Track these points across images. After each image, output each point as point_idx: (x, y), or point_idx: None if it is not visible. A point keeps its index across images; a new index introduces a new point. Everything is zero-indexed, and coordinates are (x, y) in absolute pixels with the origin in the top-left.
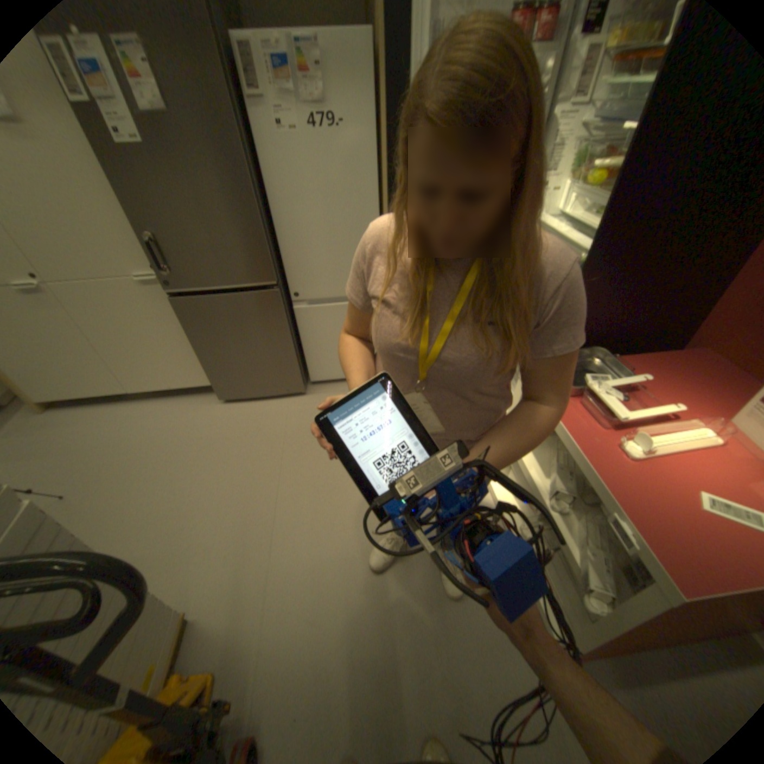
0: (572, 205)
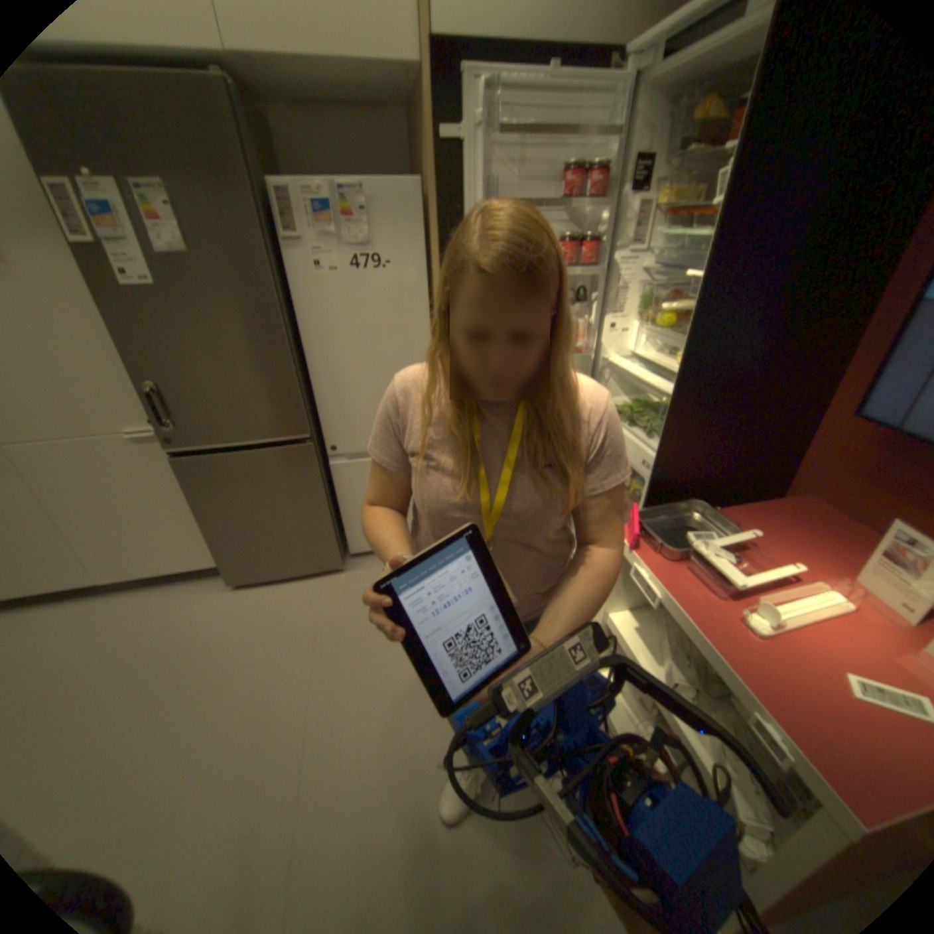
0: (643, 346)
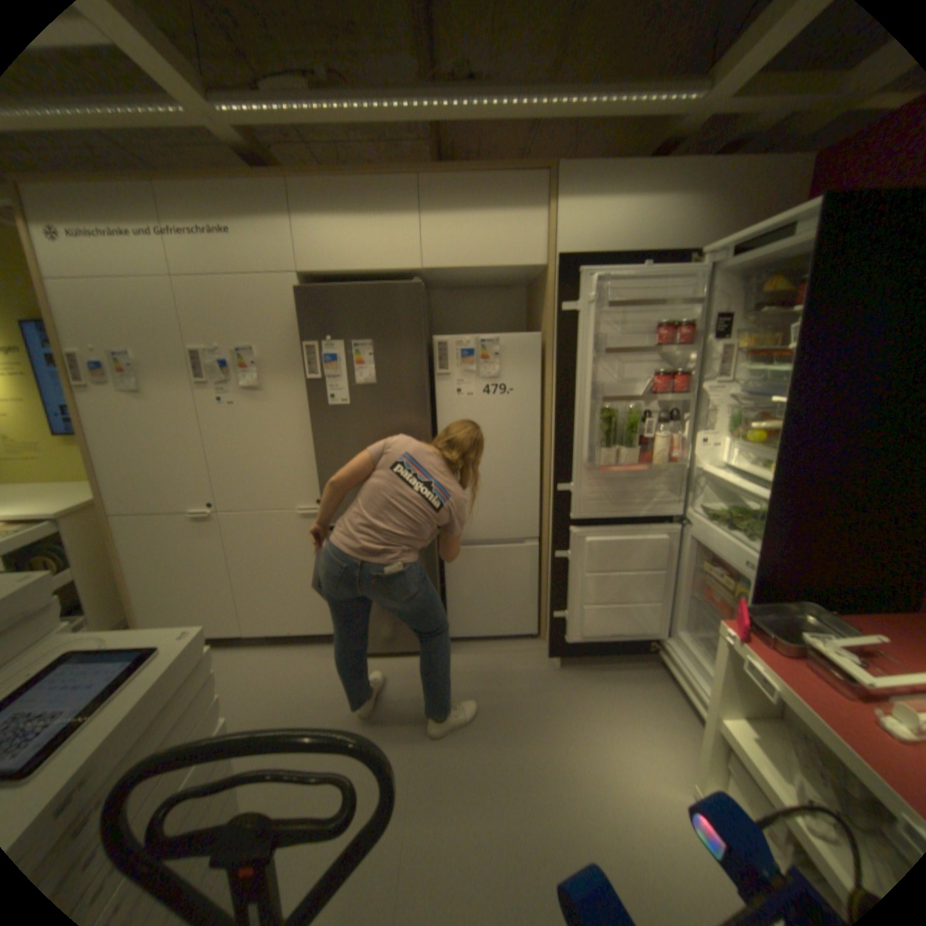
0: (736, 459)
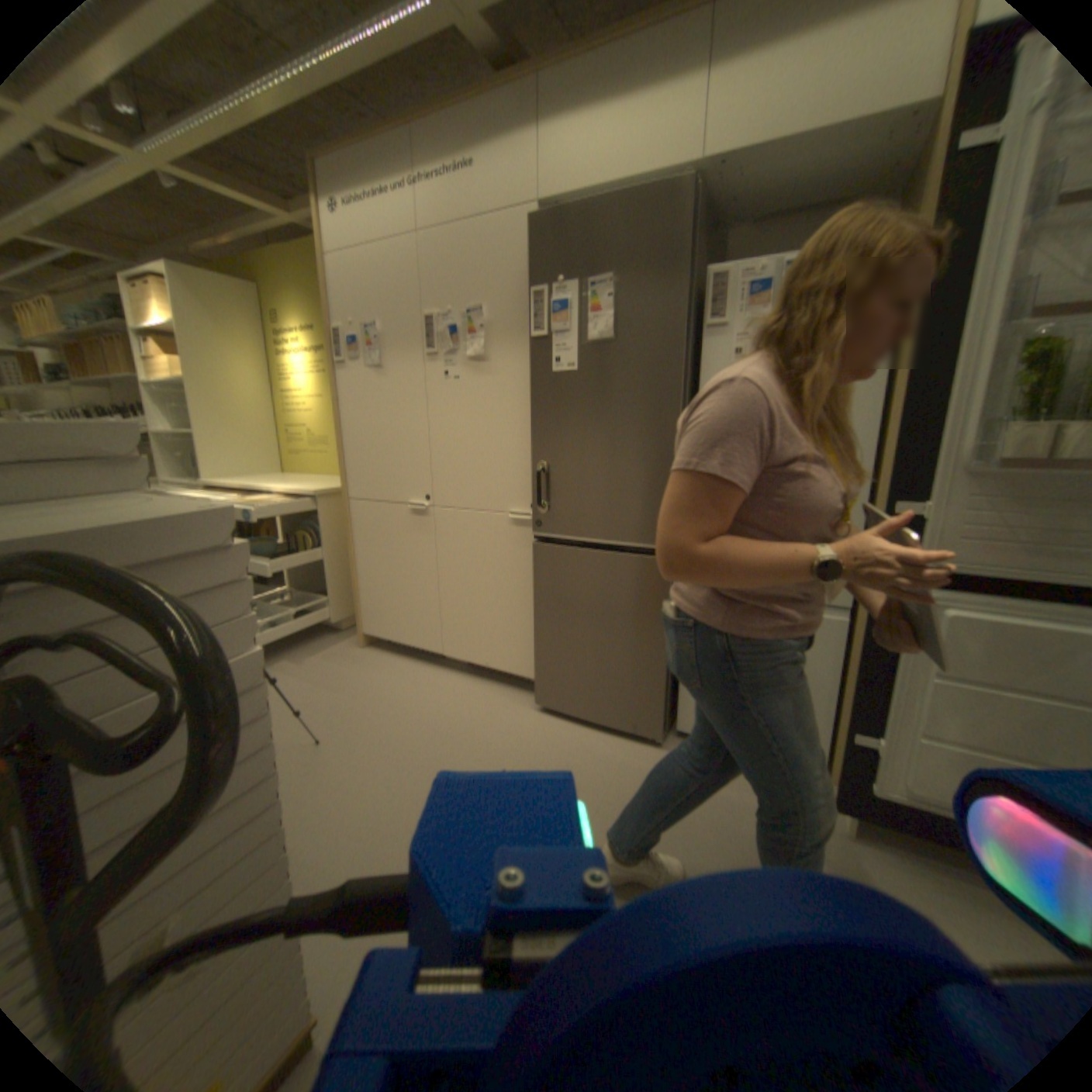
0: None
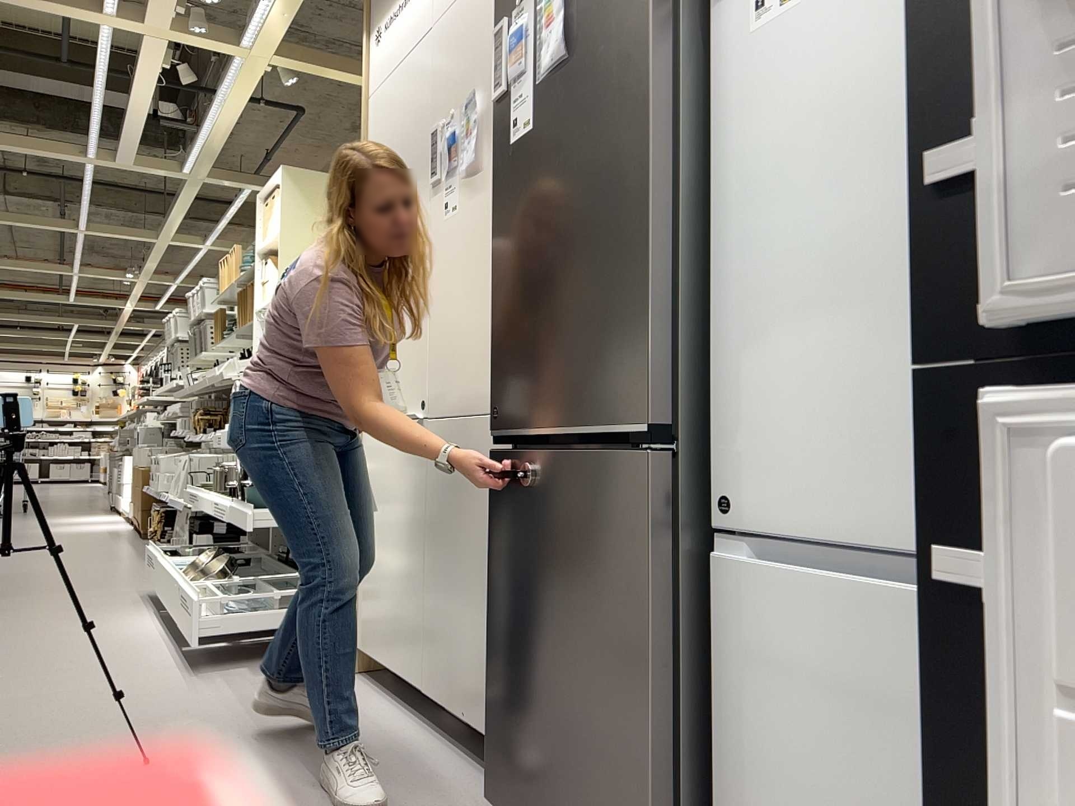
0: None
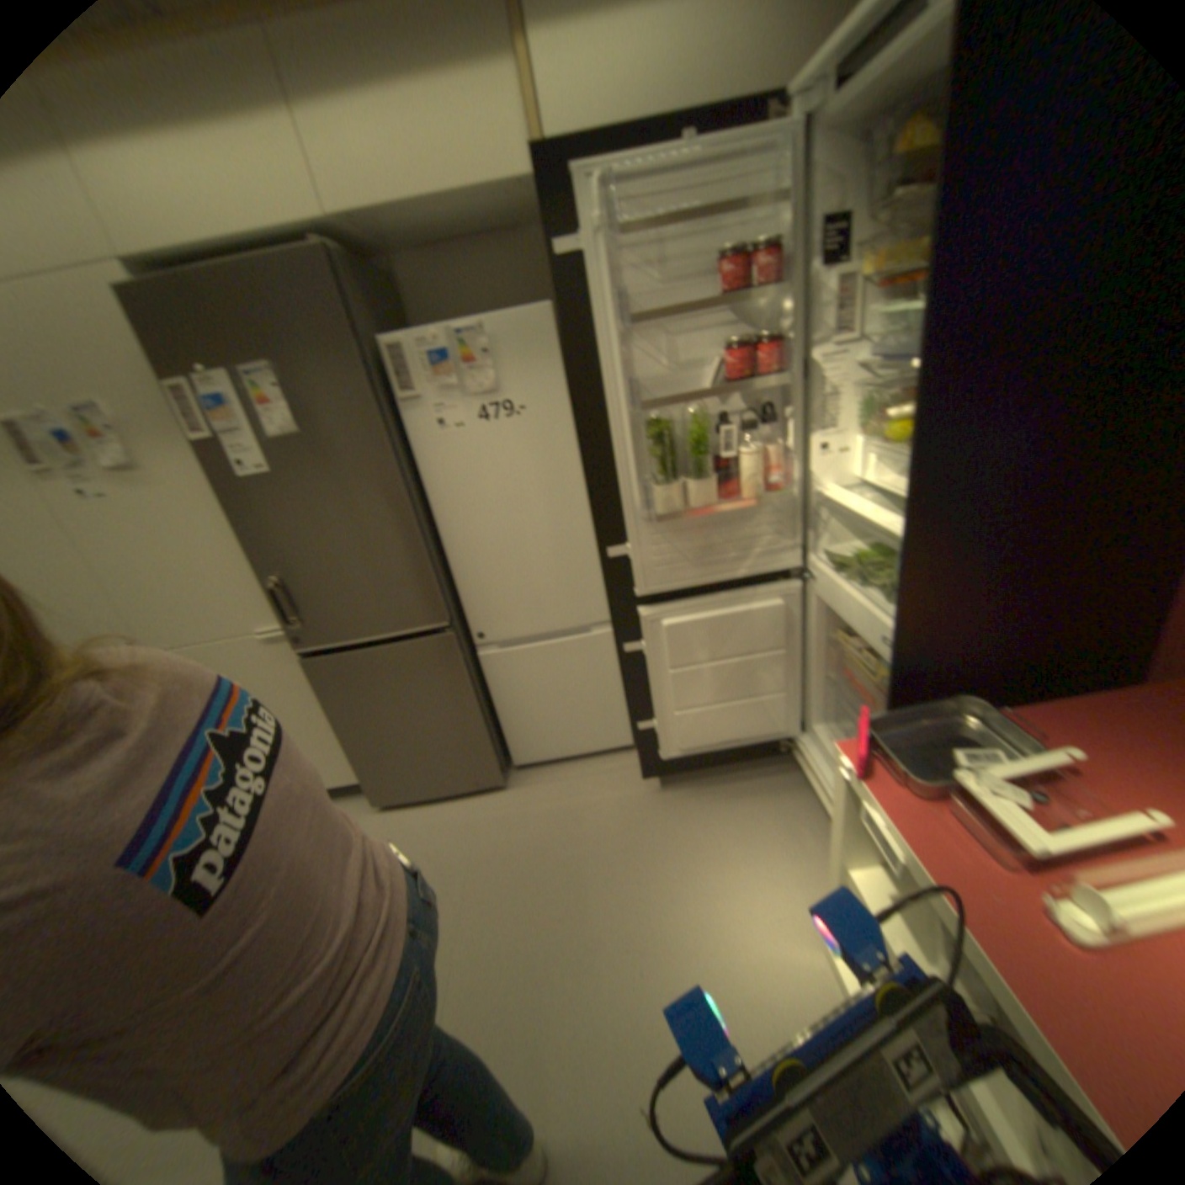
0: (872, 469)
